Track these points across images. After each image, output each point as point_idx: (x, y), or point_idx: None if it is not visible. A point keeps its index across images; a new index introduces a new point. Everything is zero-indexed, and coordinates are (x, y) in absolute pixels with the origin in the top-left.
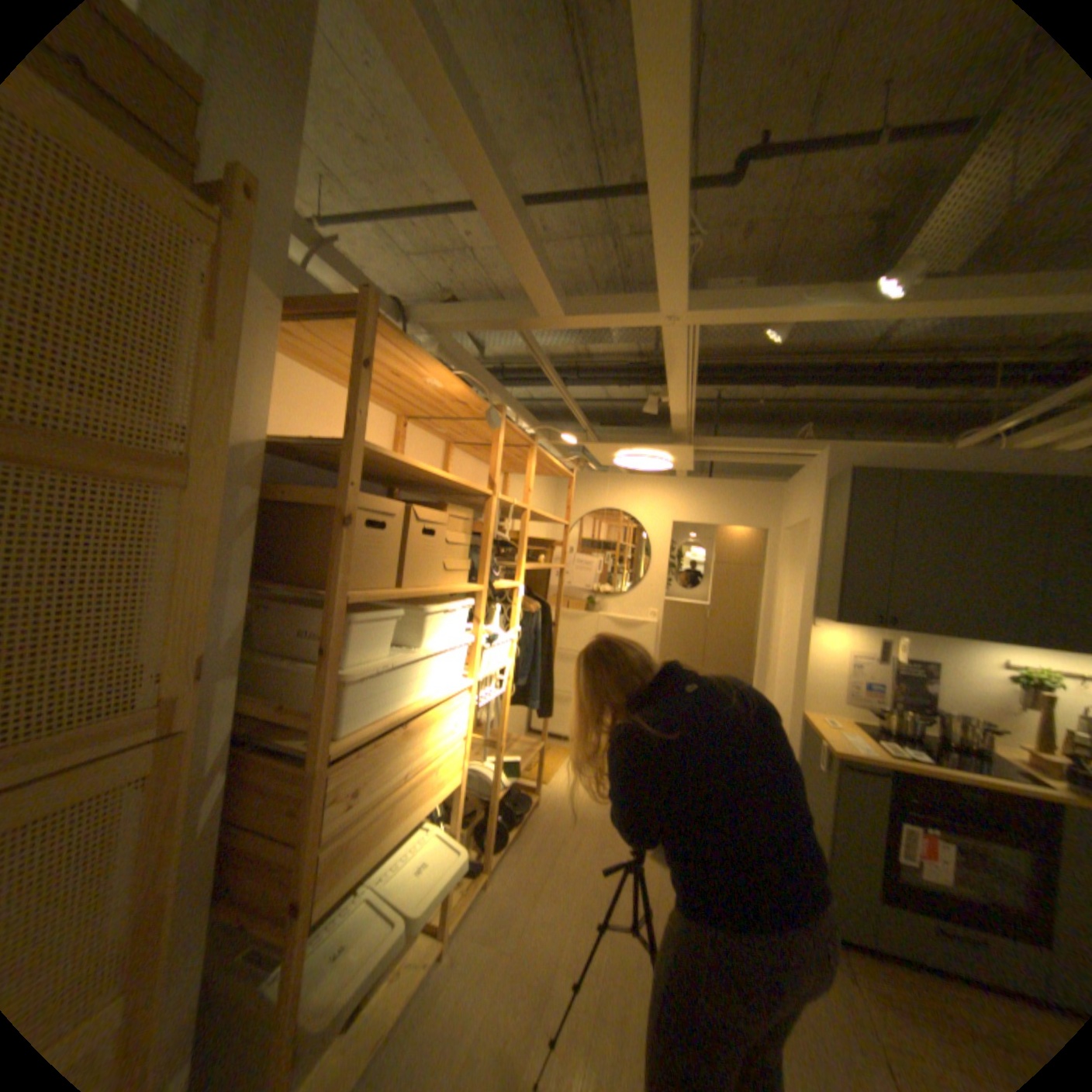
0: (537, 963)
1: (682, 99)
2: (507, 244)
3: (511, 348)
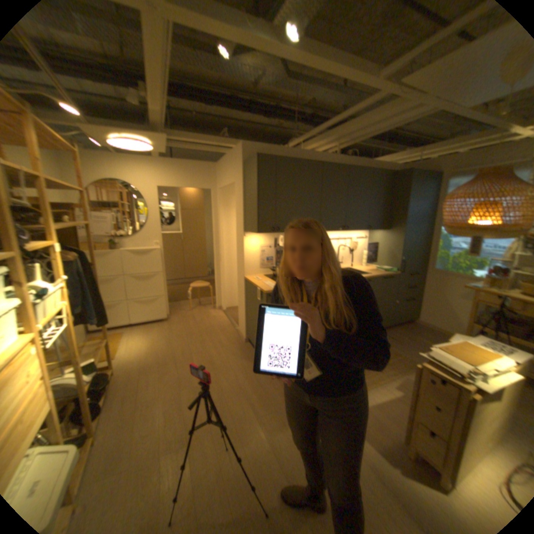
0: (146, 461)
1: None
2: None
3: None
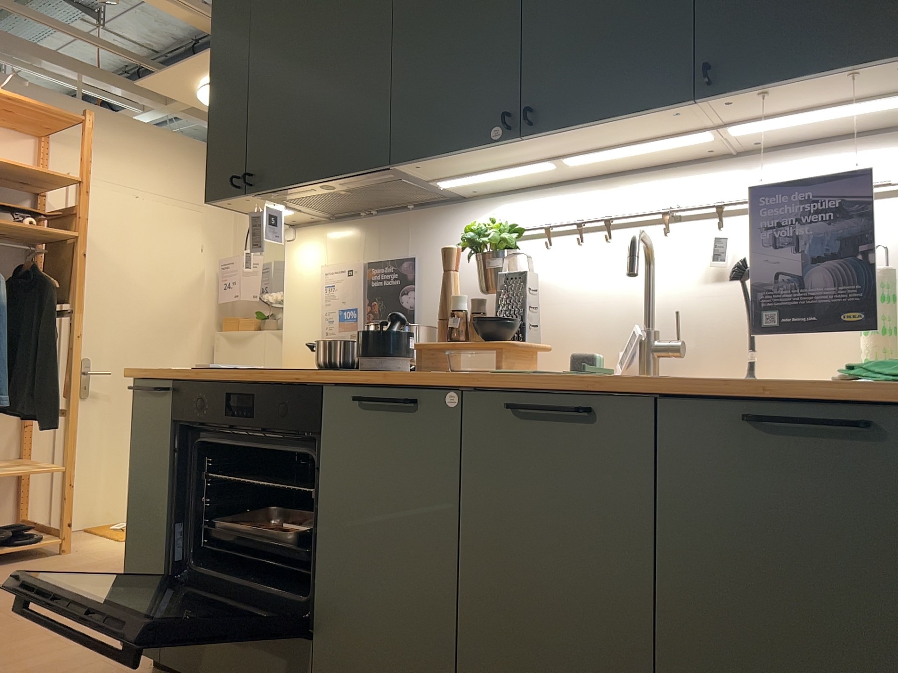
0: None
1: None
2: None
3: None
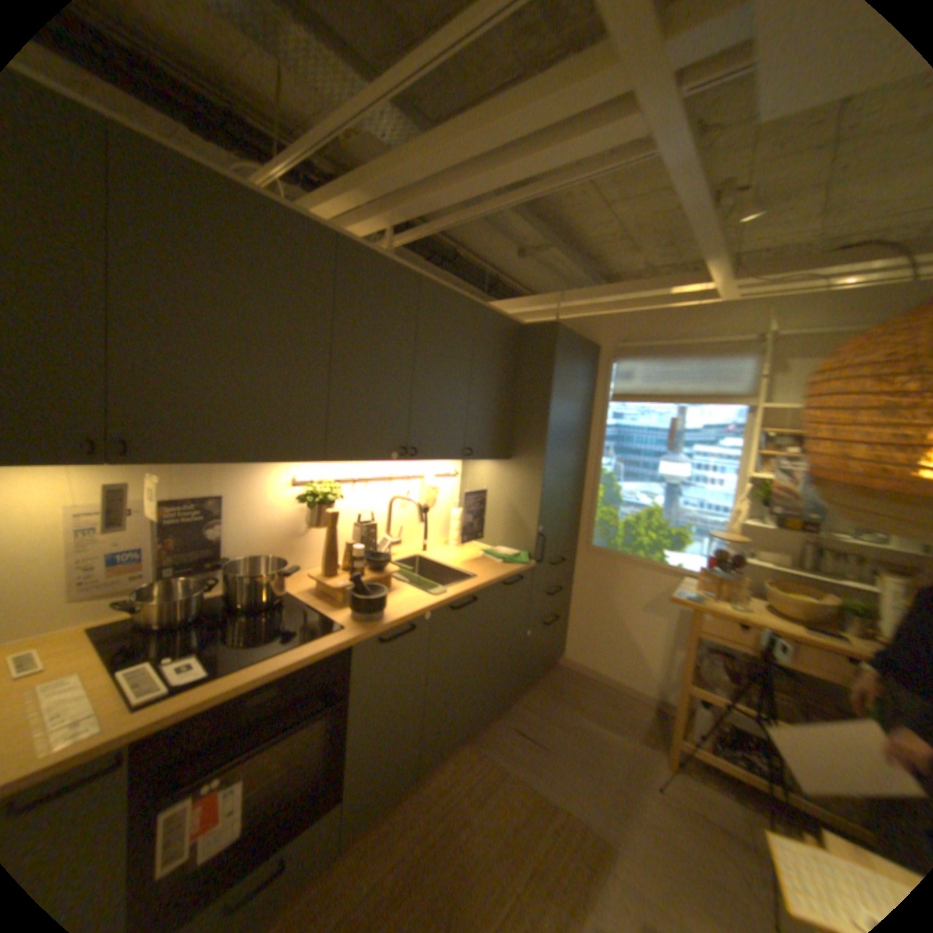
0: None
1: None
2: None
3: None
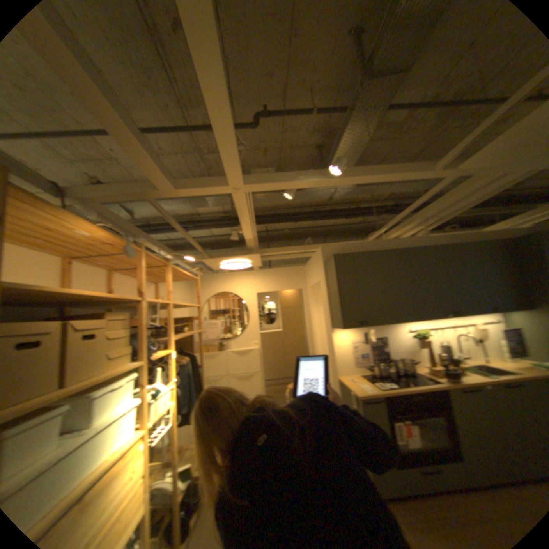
0: None
1: (218, 59)
2: (126, 144)
3: (152, 212)
